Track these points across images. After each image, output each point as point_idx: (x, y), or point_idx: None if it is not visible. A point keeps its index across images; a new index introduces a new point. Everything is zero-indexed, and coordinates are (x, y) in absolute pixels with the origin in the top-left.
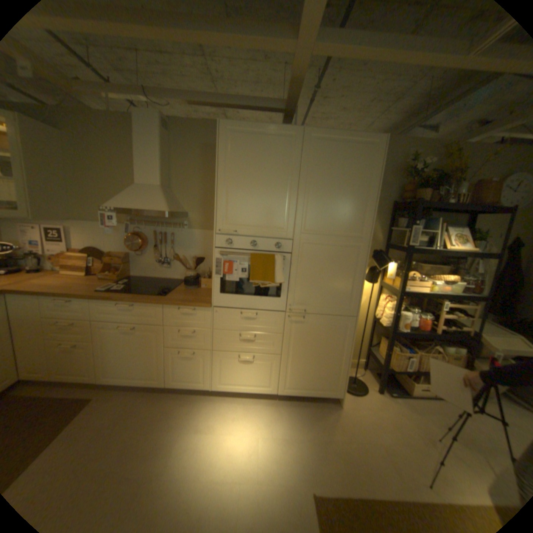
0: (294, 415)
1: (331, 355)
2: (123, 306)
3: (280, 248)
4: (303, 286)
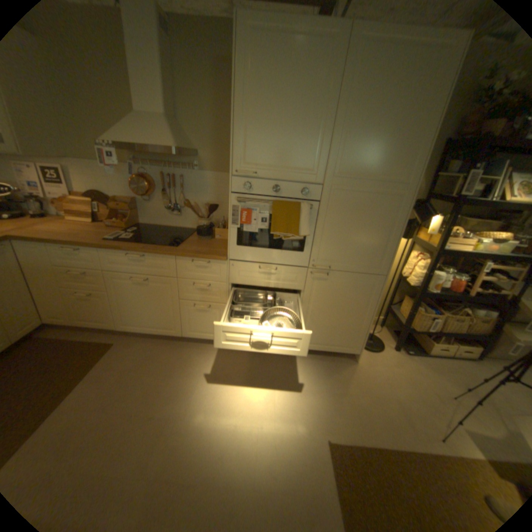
0: (309, 366)
1: (352, 313)
2: (134, 255)
3: (307, 195)
4: (329, 240)
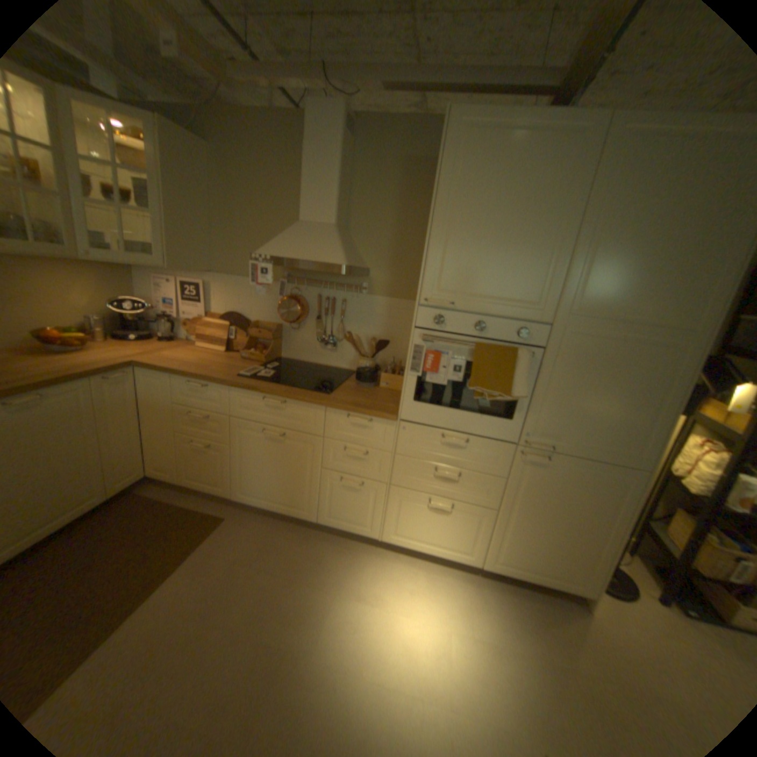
0: (507, 606)
1: (587, 528)
2: (273, 400)
3: (527, 337)
4: (557, 407)
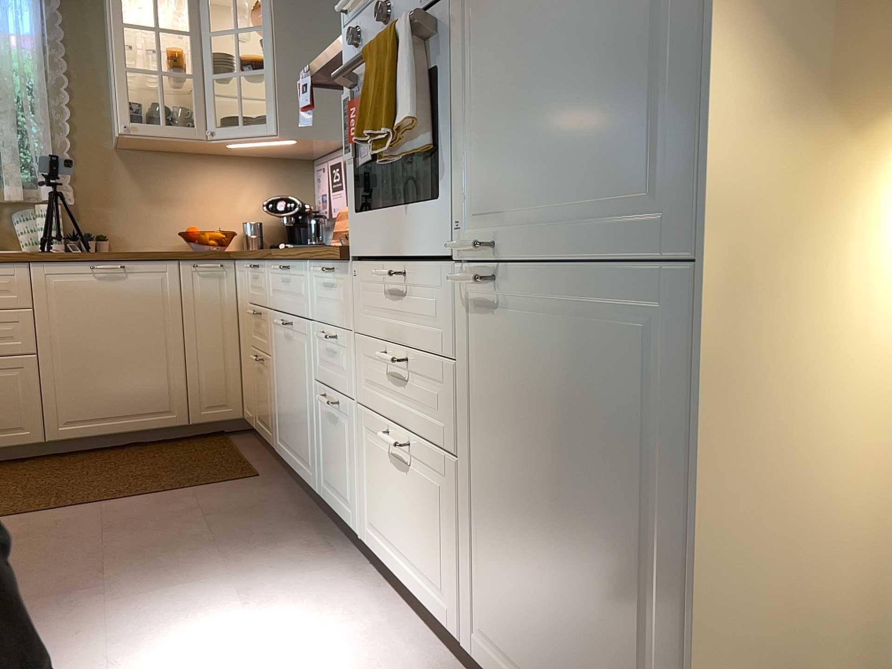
0: None
1: (609, 529)
2: (276, 266)
3: None
4: (490, 126)
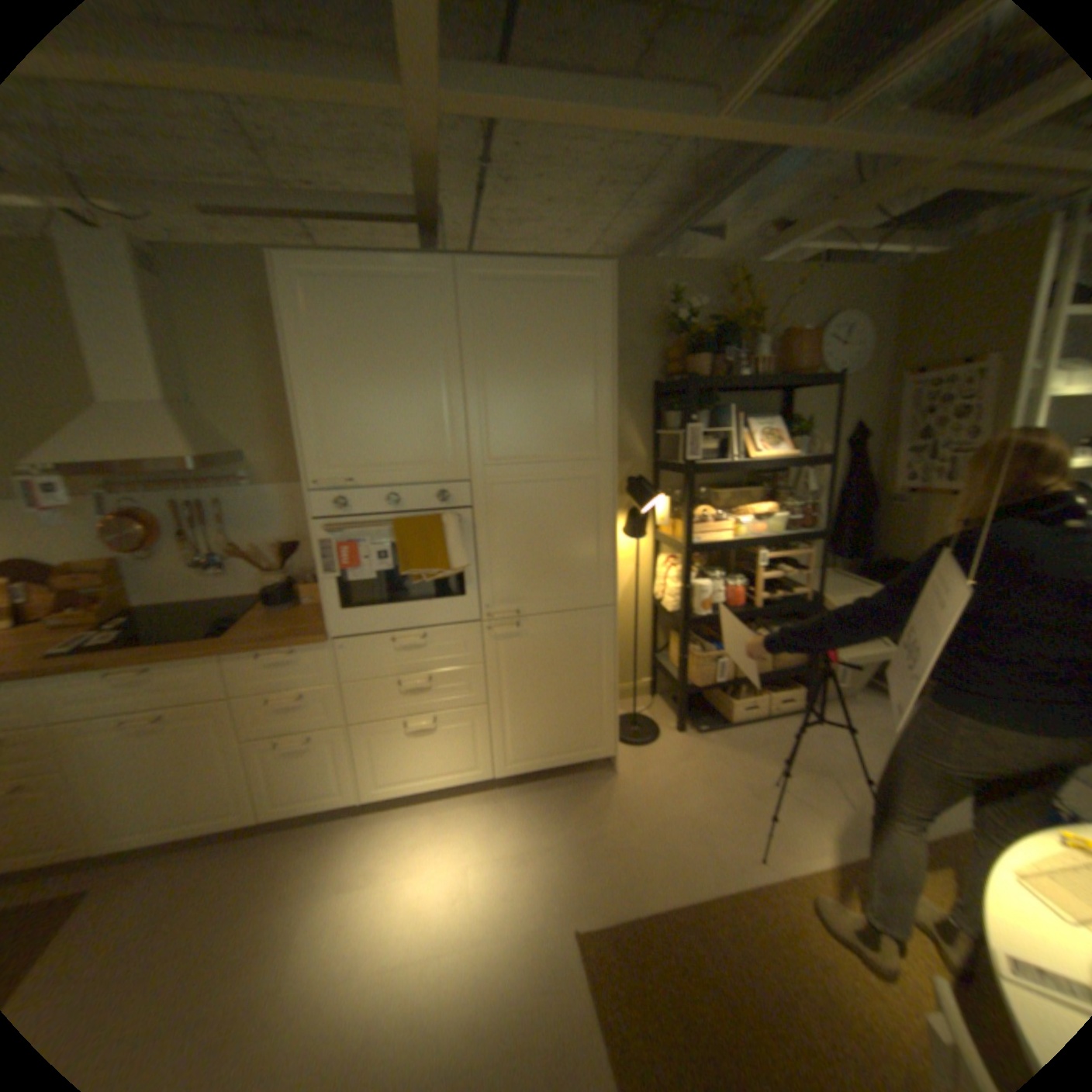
0: (530, 808)
1: (580, 685)
2: (125, 675)
3: (450, 501)
4: (507, 568)
